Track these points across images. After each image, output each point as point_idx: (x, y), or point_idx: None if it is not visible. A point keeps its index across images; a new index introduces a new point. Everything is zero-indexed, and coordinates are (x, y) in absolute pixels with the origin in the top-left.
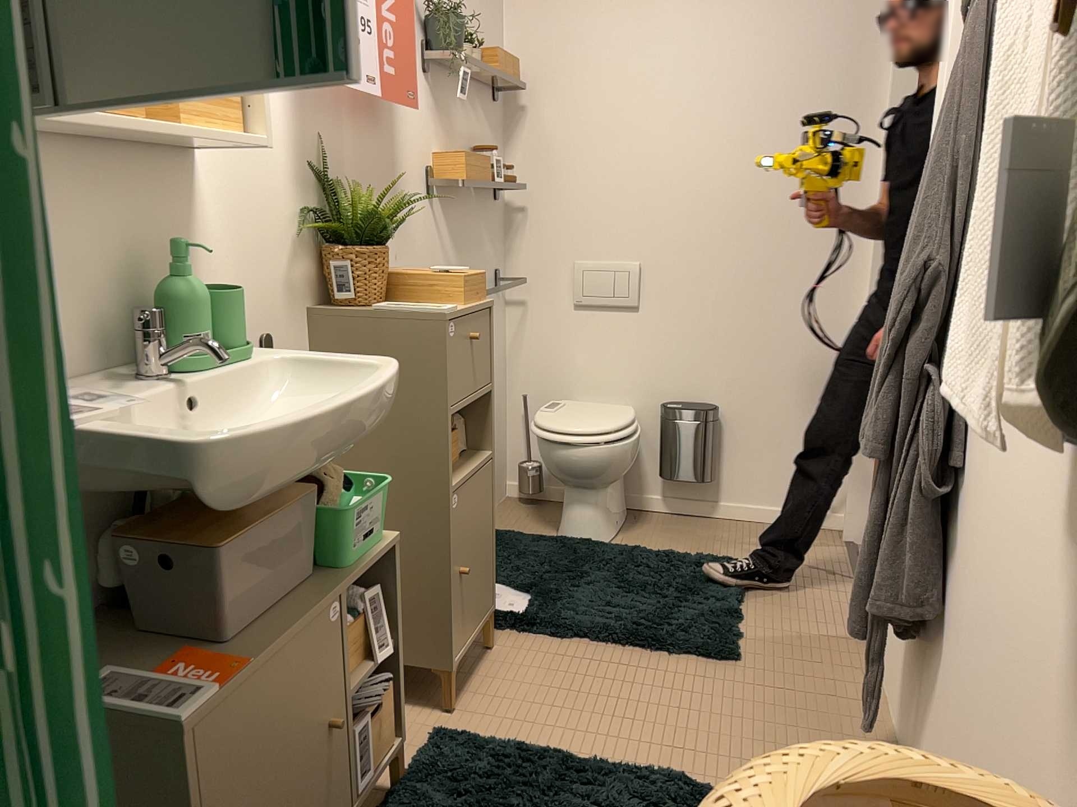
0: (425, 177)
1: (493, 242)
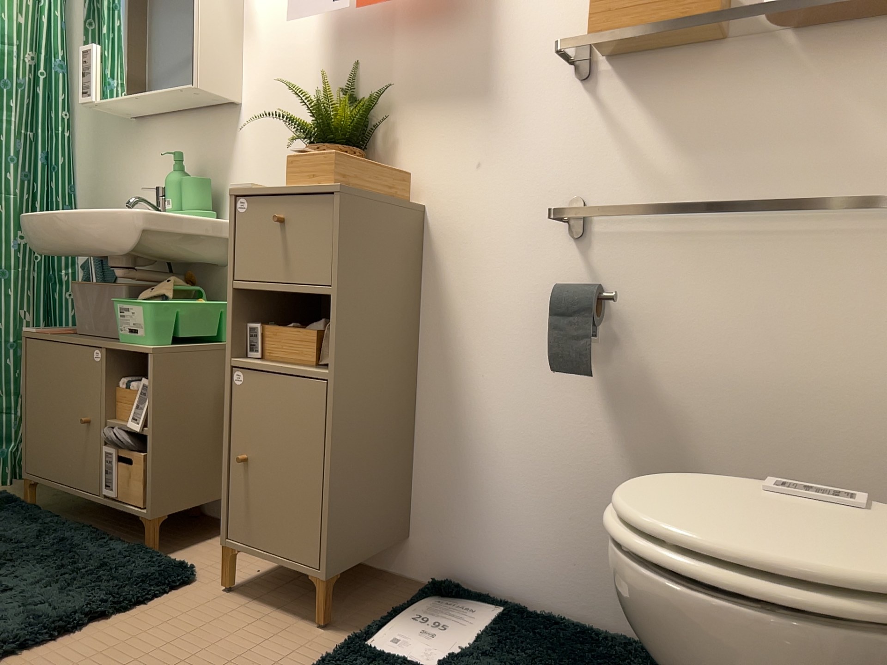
0: (563, 58)
1: None
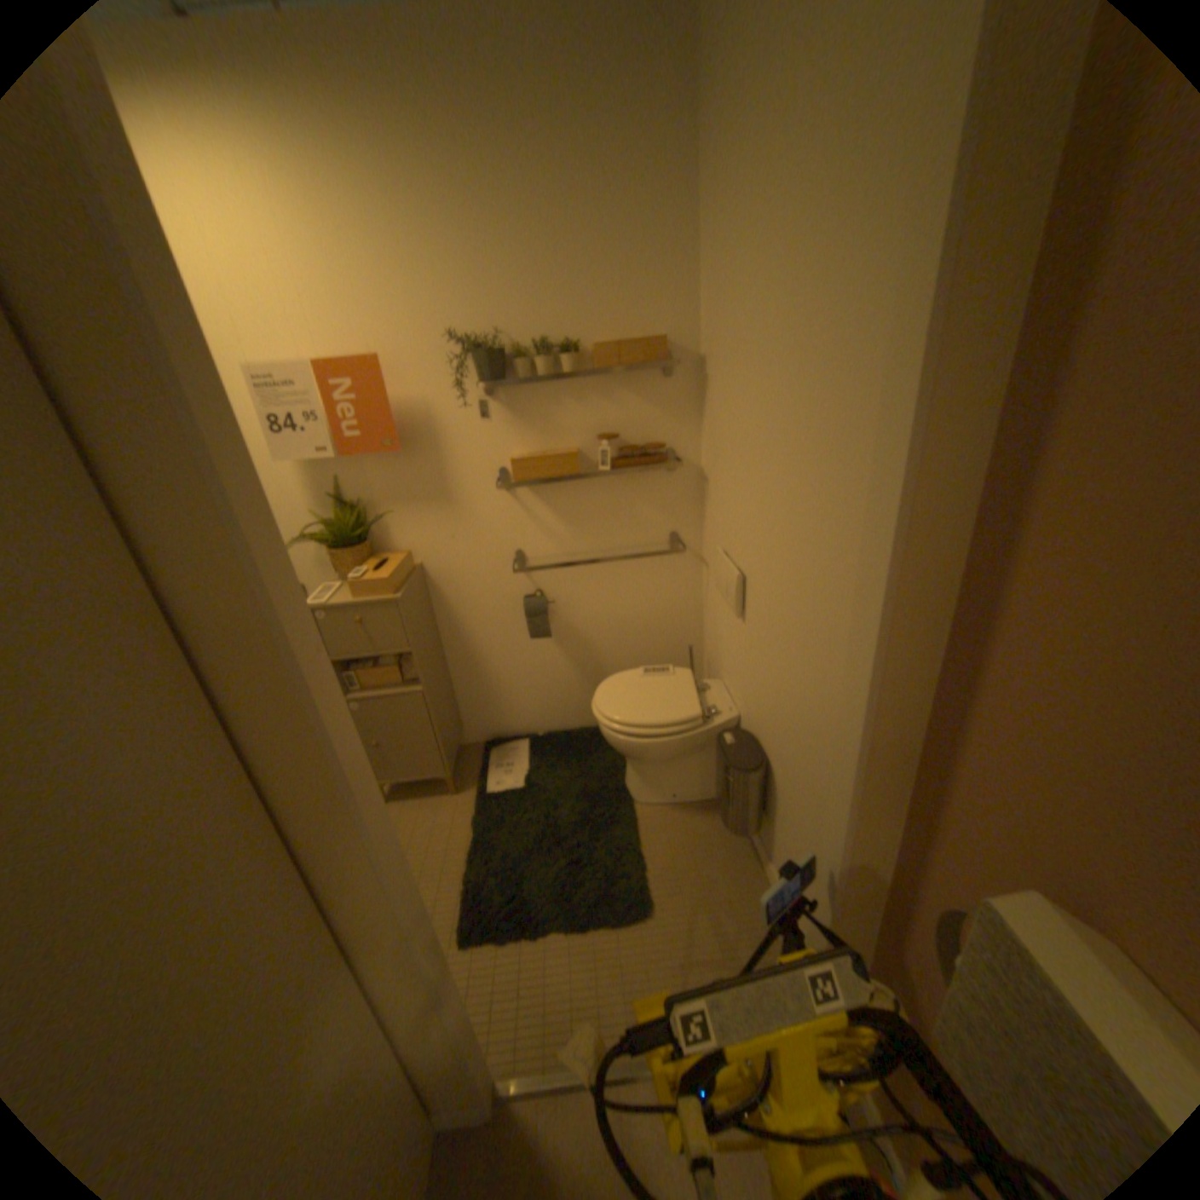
0: (494, 476)
1: (660, 510)
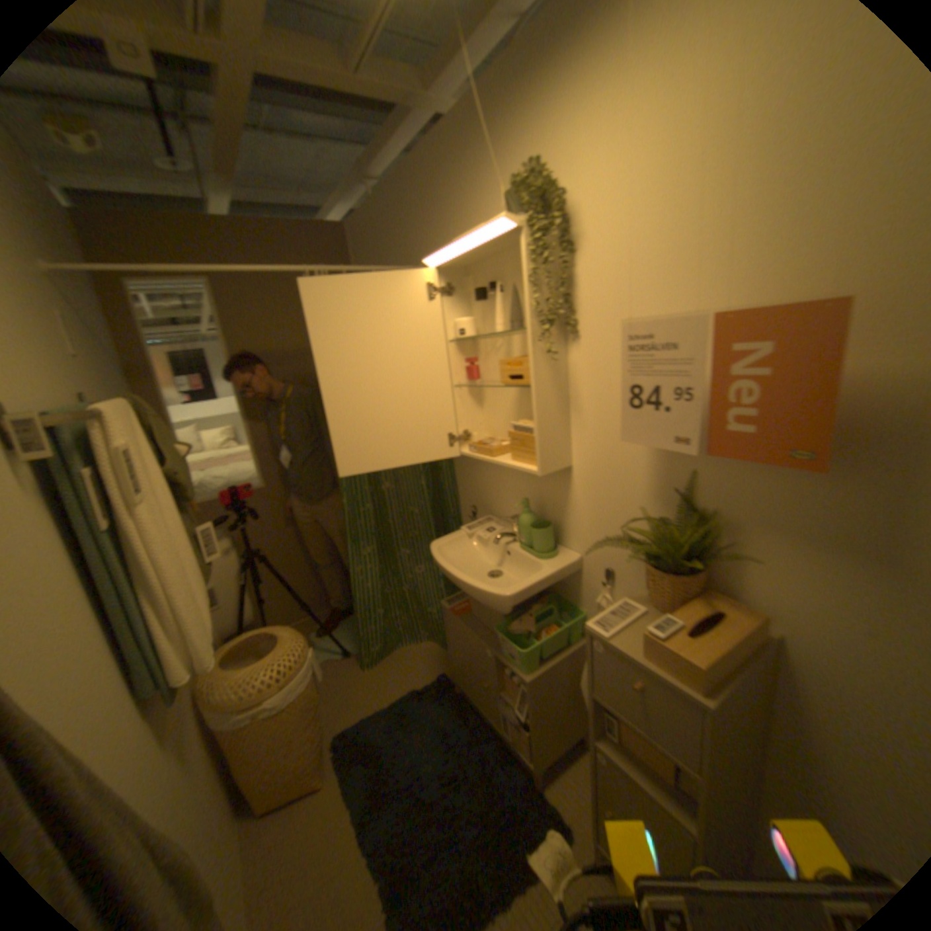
0: None
1: None
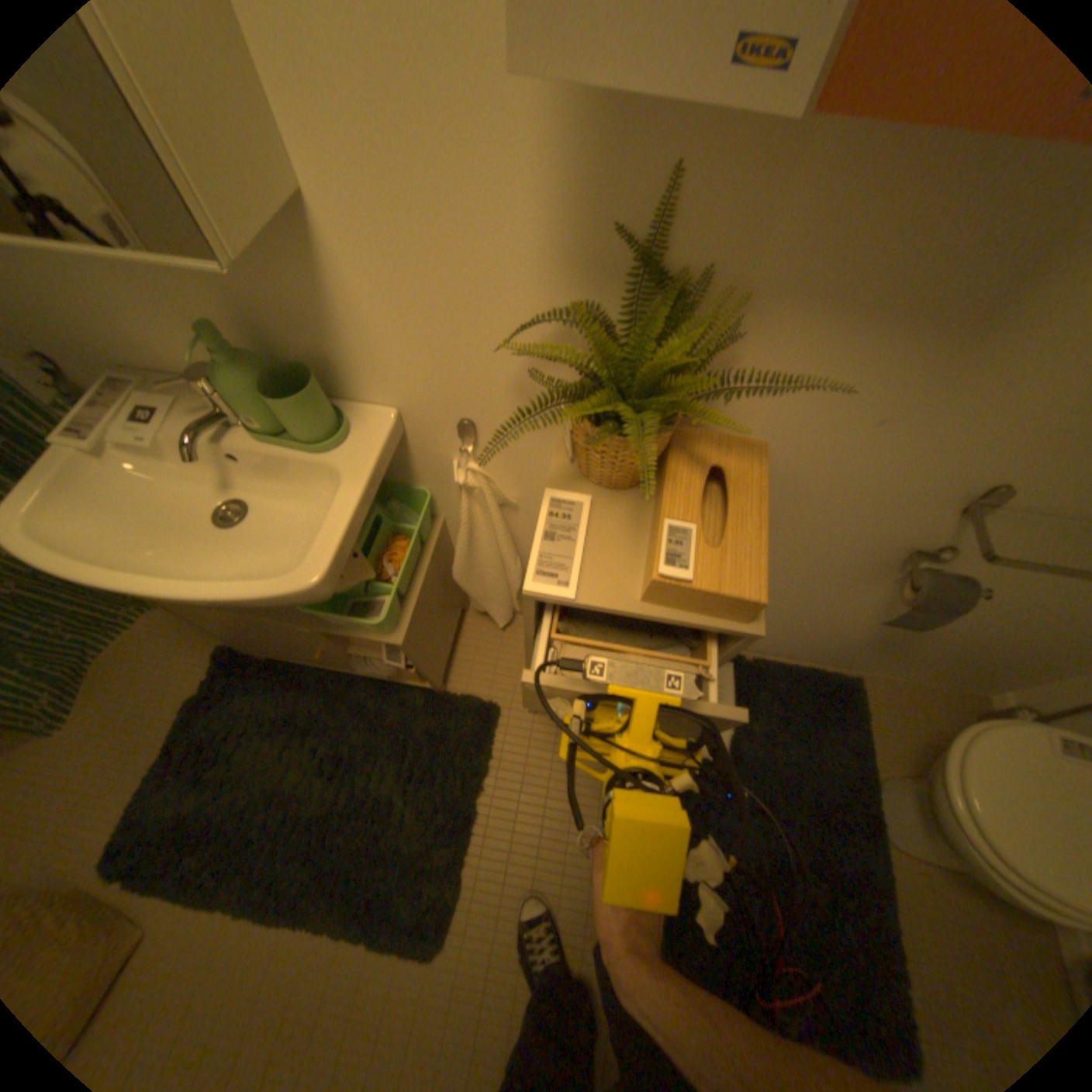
0: None
1: None
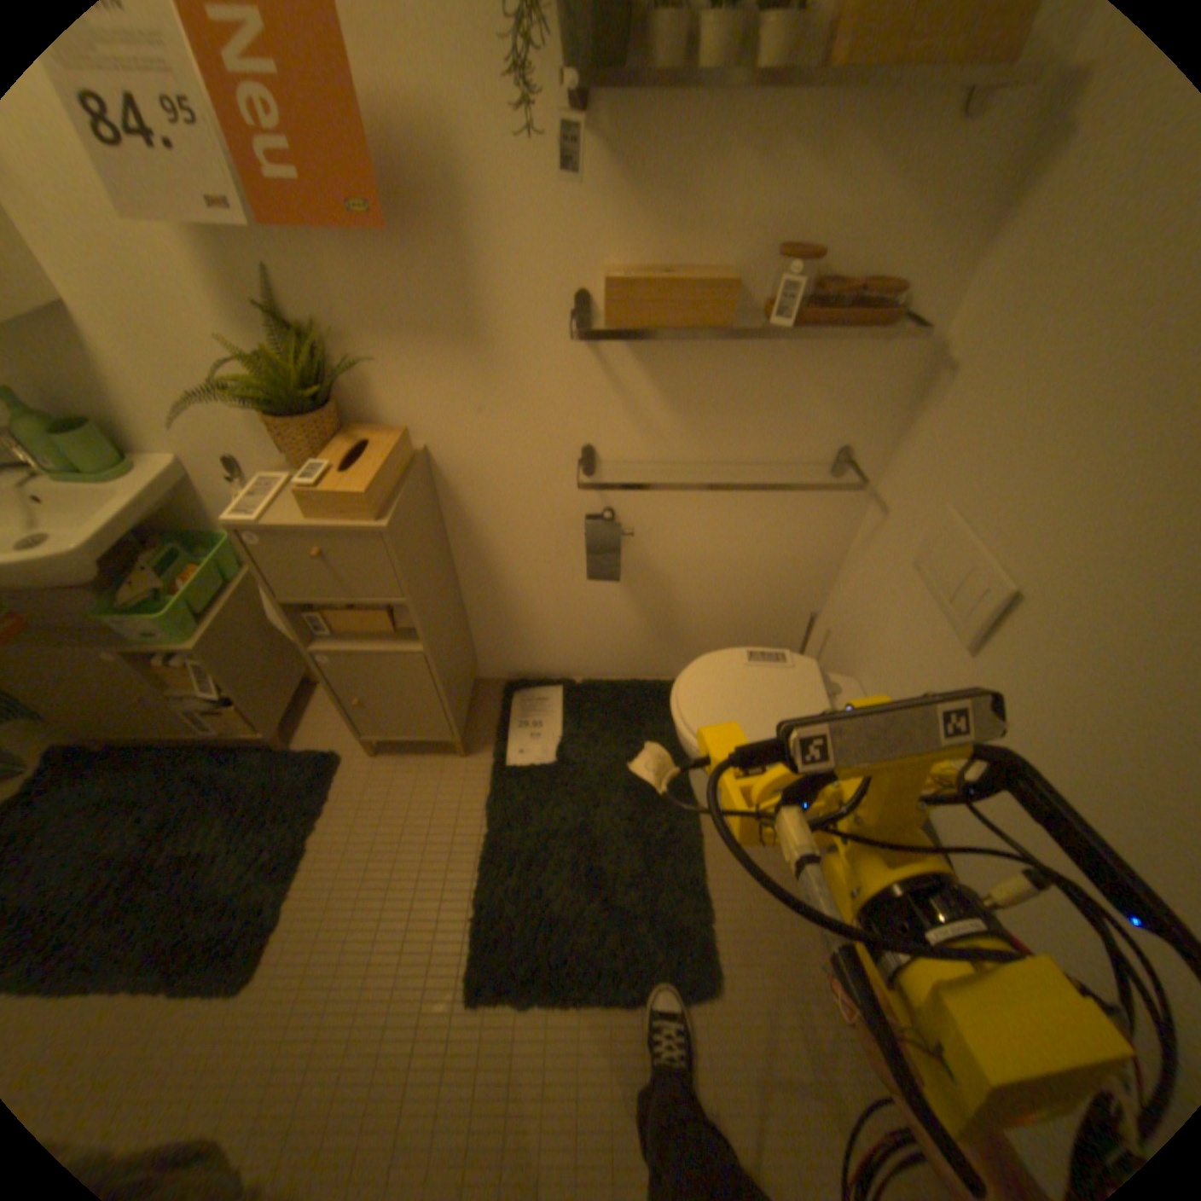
0: (564, 304)
1: (841, 404)
